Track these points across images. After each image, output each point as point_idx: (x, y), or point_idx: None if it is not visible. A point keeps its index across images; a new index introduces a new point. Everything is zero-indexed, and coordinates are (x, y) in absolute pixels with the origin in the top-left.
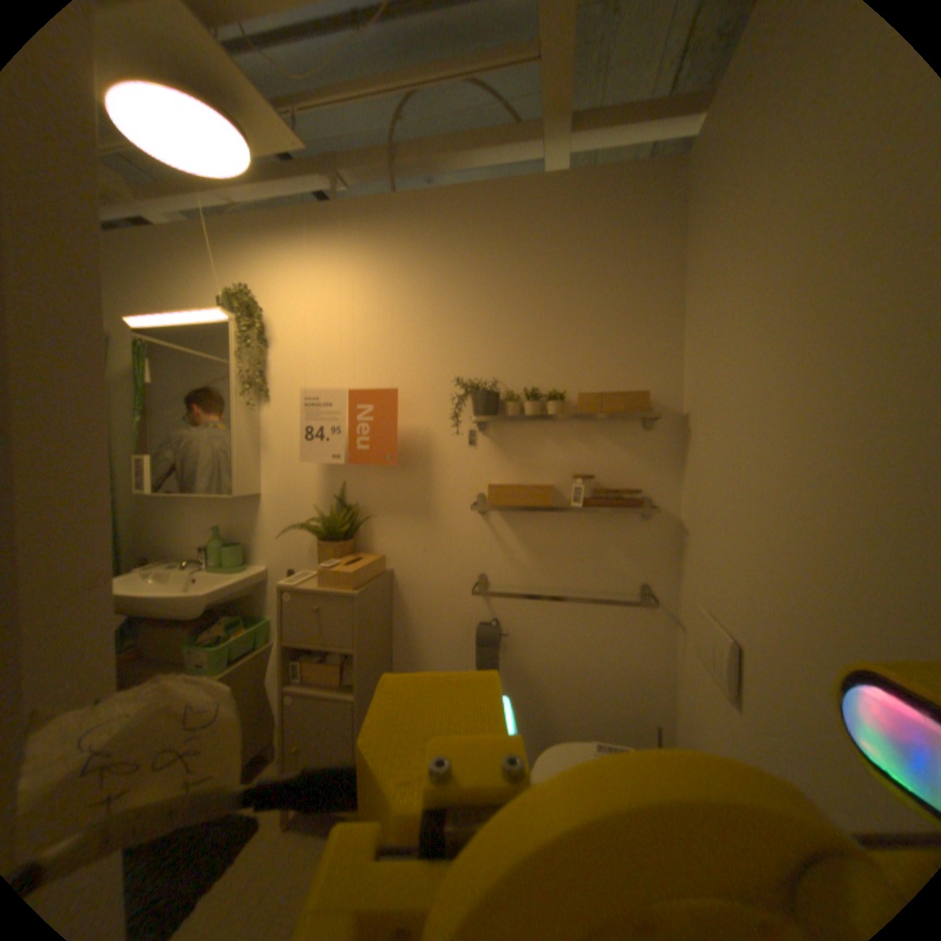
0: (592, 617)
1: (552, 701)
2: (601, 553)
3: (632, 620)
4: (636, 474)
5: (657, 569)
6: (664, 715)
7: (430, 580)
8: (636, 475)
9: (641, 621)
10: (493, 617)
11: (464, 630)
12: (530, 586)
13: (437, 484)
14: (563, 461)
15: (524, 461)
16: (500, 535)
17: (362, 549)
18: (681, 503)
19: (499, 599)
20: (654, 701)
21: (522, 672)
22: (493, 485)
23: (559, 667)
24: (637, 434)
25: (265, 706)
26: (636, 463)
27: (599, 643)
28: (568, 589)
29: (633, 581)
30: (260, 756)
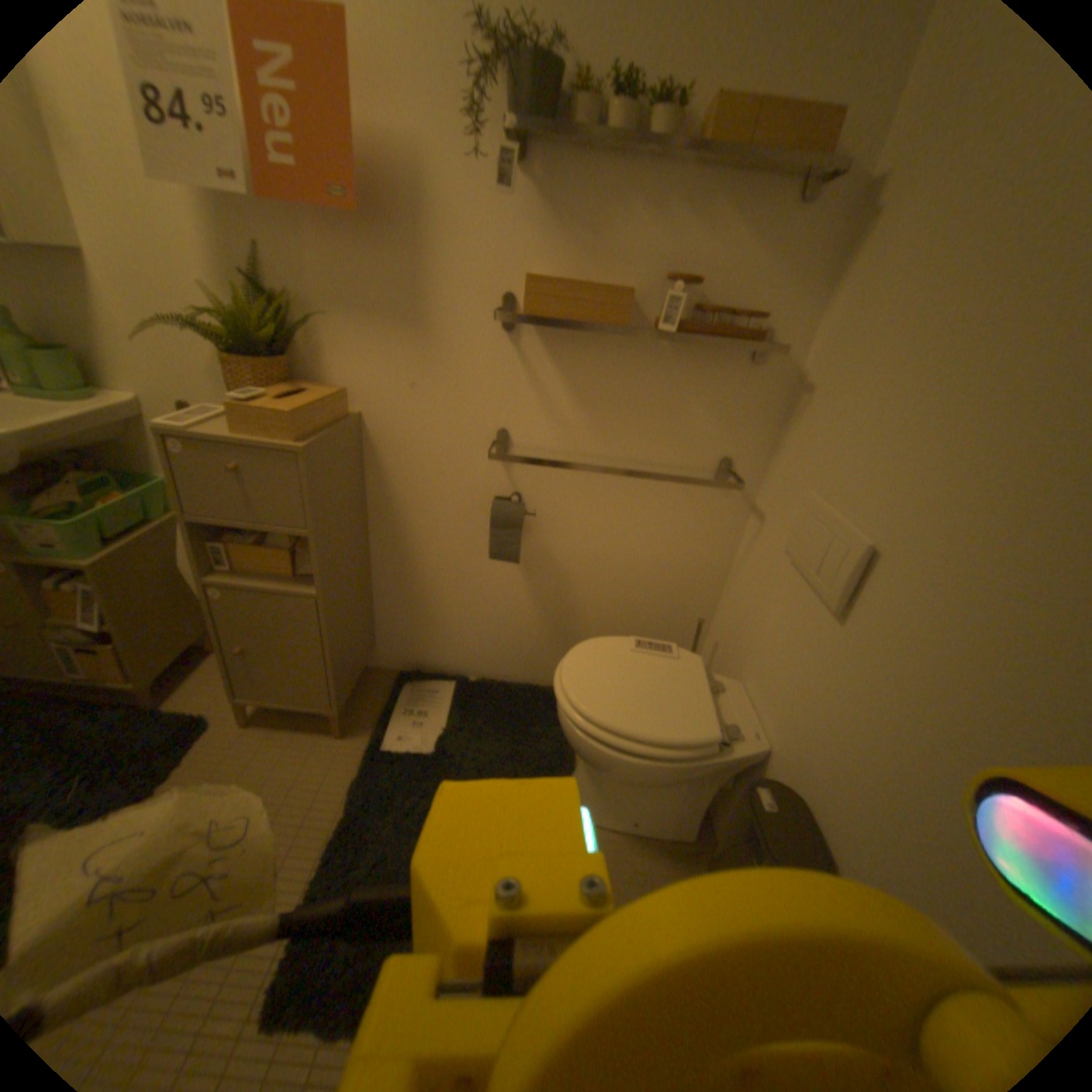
0: (648, 497)
1: (579, 591)
2: (679, 411)
3: (699, 503)
4: (764, 286)
5: (749, 439)
6: (706, 606)
7: (422, 434)
8: (763, 288)
9: (709, 505)
10: (514, 492)
11: (472, 507)
12: (571, 452)
13: (432, 269)
14: (655, 248)
15: (591, 239)
16: (536, 372)
17: (306, 378)
18: (813, 343)
19: (526, 468)
20: (699, 592)
21: (546, 560)
22: (531, 281)
23: (595, 554)
24: (787, 209)
25: (187, 594)
26: (770, 265)
27: (650, 529)
28: (624, 459)
29: (713, 453)
30: (197, 646)
